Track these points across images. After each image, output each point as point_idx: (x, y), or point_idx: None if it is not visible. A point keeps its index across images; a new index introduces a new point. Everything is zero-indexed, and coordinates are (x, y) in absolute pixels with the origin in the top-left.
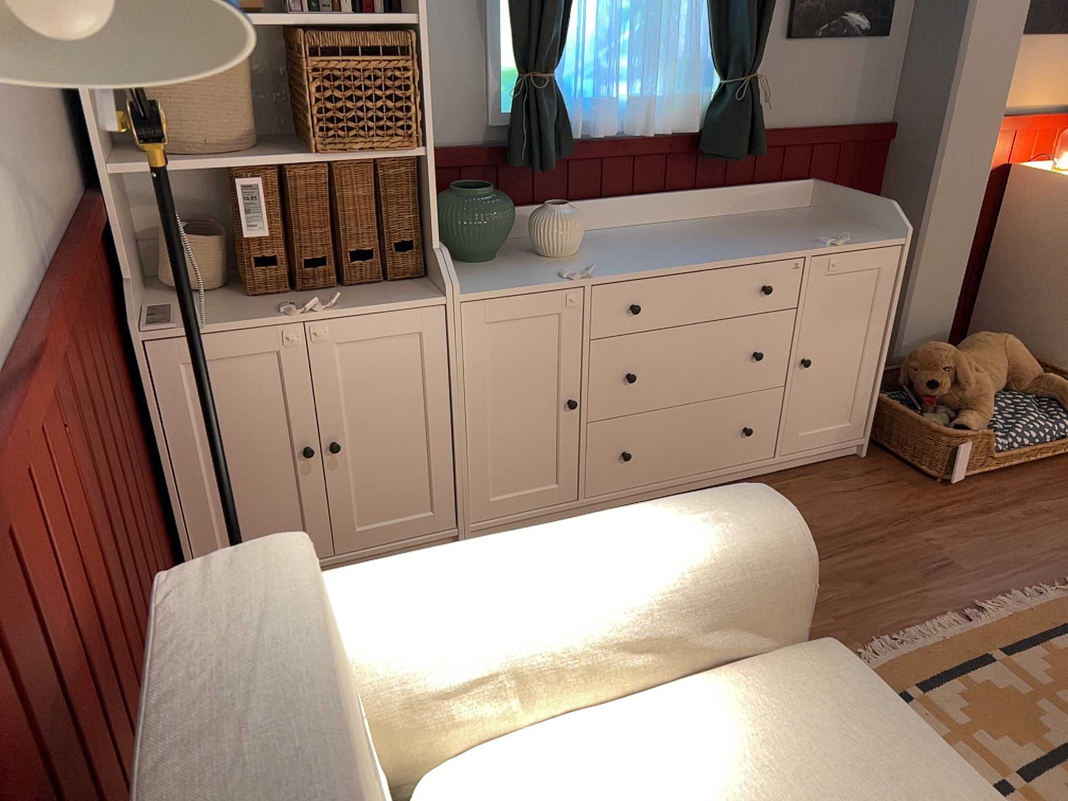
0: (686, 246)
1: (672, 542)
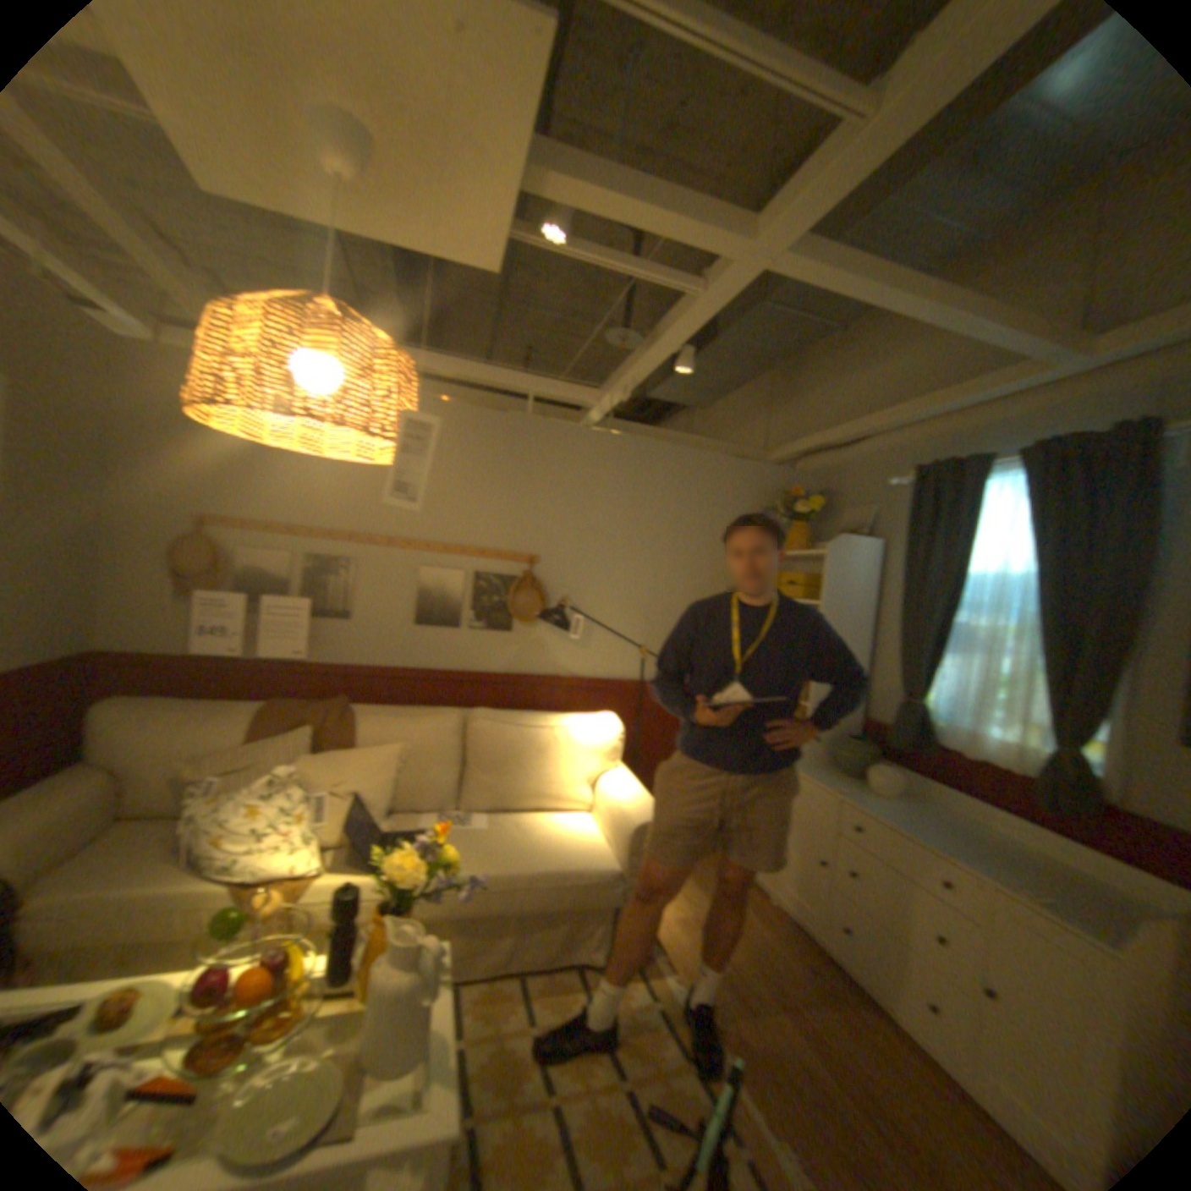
0: (946, 834)
1: (629, 801)
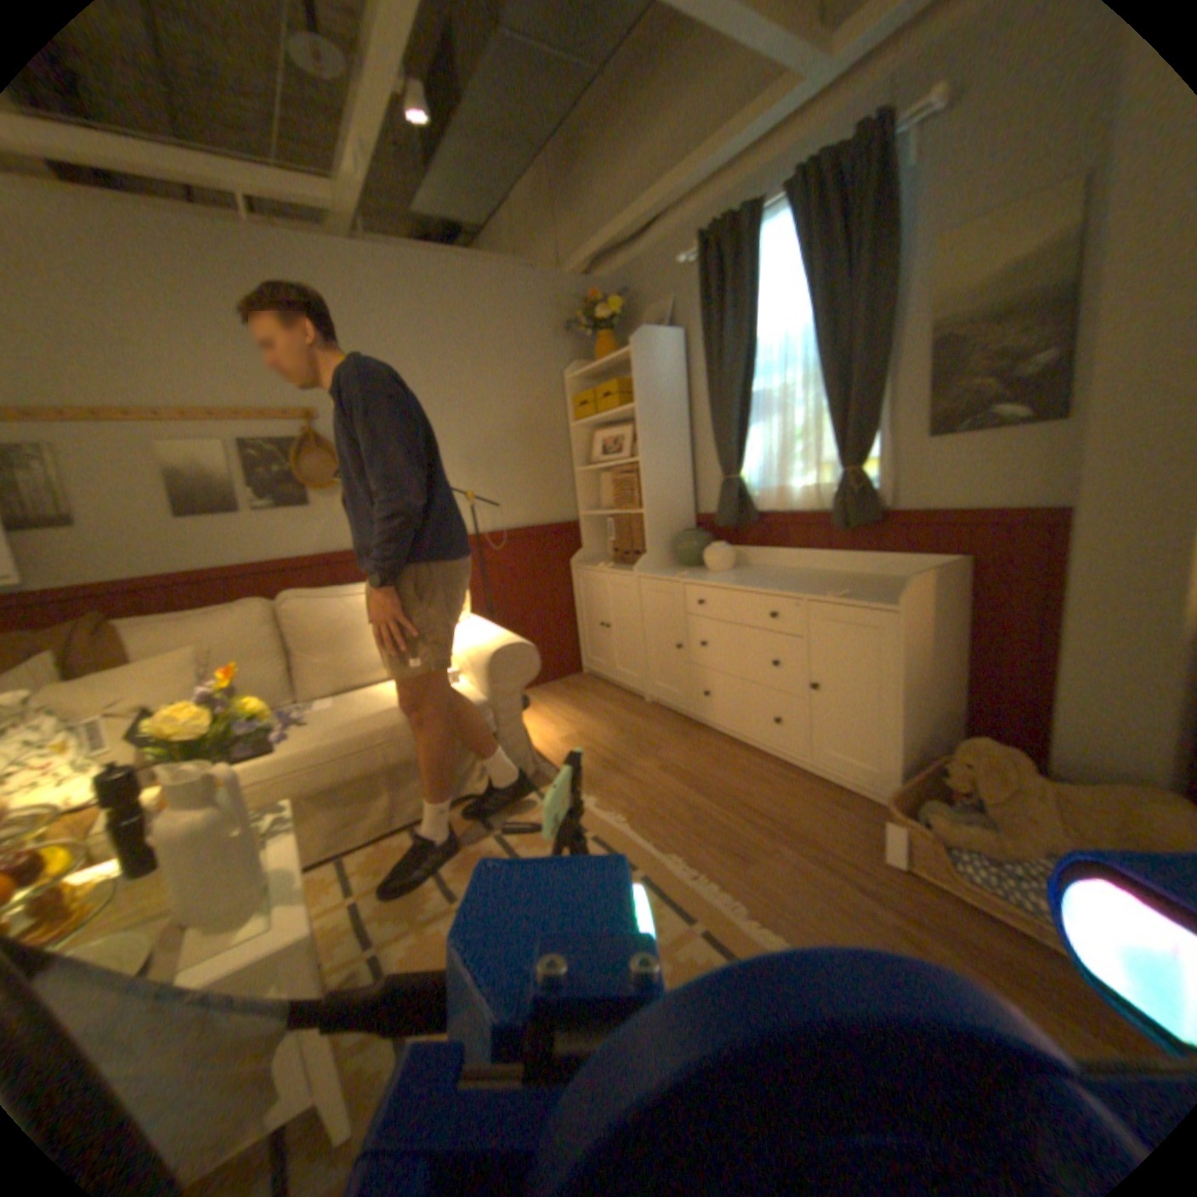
0: (769, 579)
1: (483, 636)
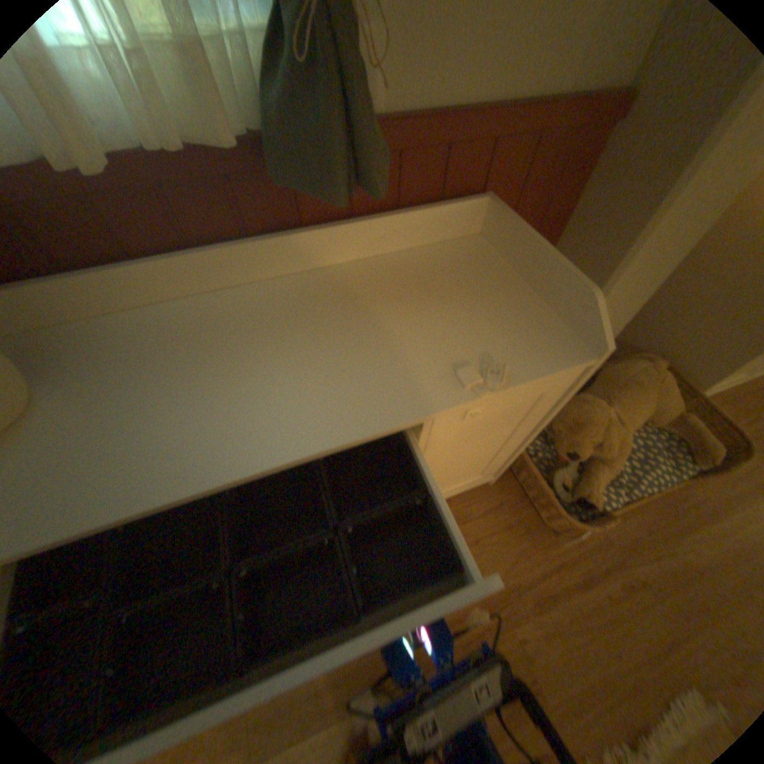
0: (232, 382)
1: None
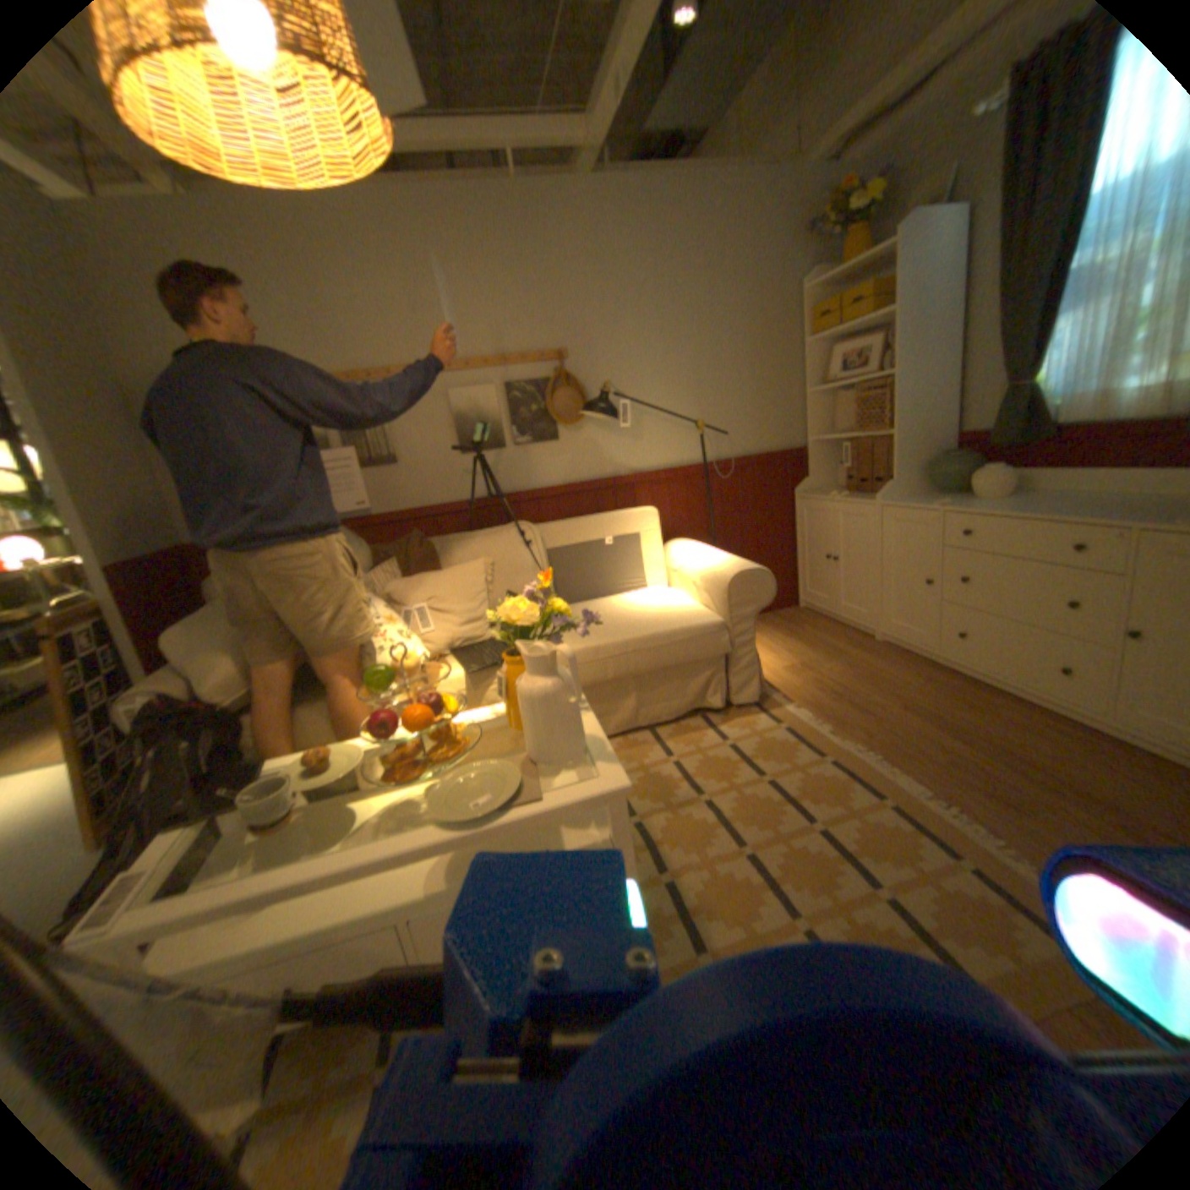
0: (1072, 506)
1: (718, 561)
